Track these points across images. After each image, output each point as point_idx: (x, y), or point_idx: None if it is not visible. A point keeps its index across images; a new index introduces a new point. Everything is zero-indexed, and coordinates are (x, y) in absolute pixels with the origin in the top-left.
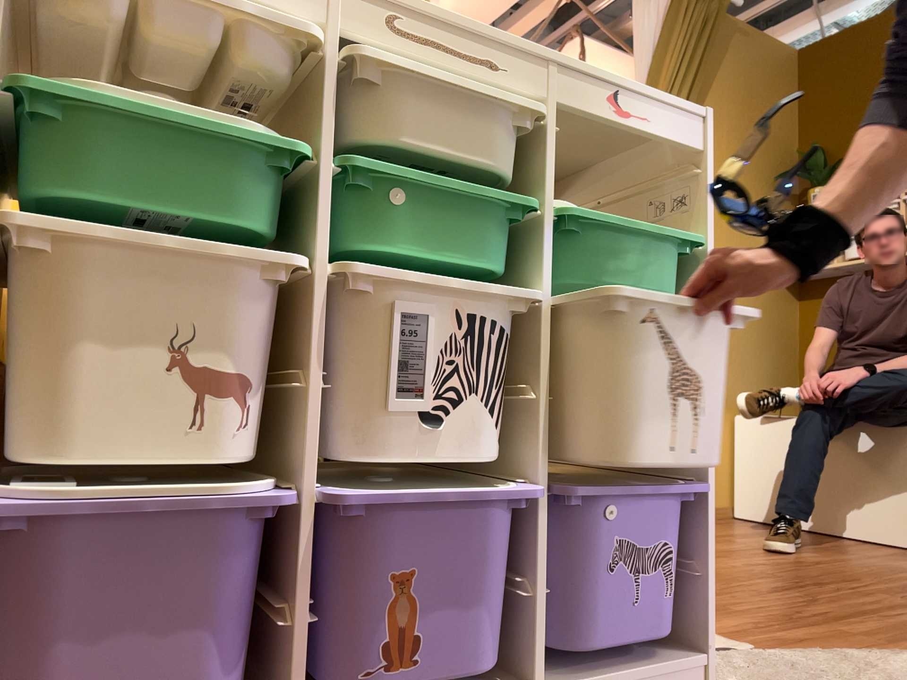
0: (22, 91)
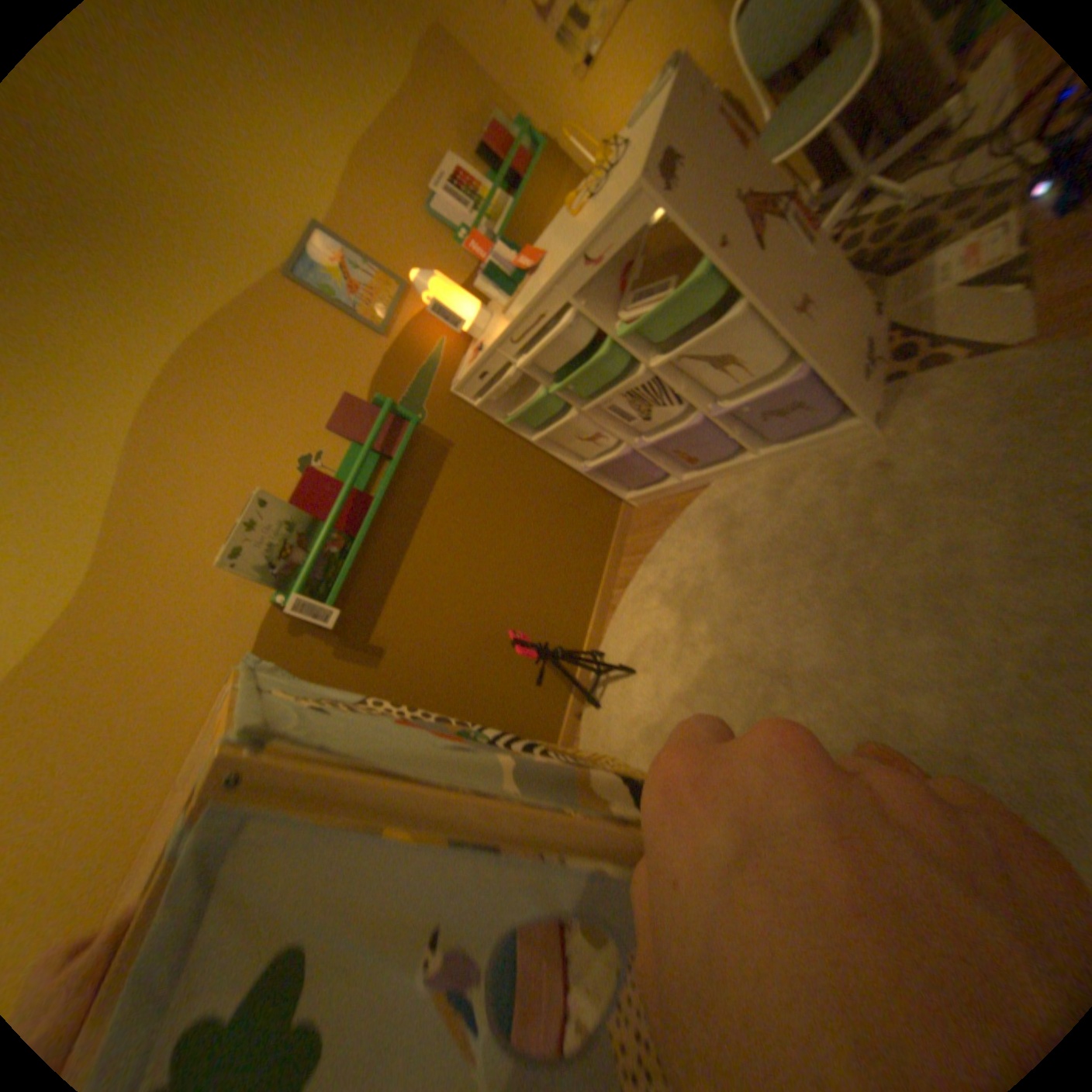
0: (506, 418)
